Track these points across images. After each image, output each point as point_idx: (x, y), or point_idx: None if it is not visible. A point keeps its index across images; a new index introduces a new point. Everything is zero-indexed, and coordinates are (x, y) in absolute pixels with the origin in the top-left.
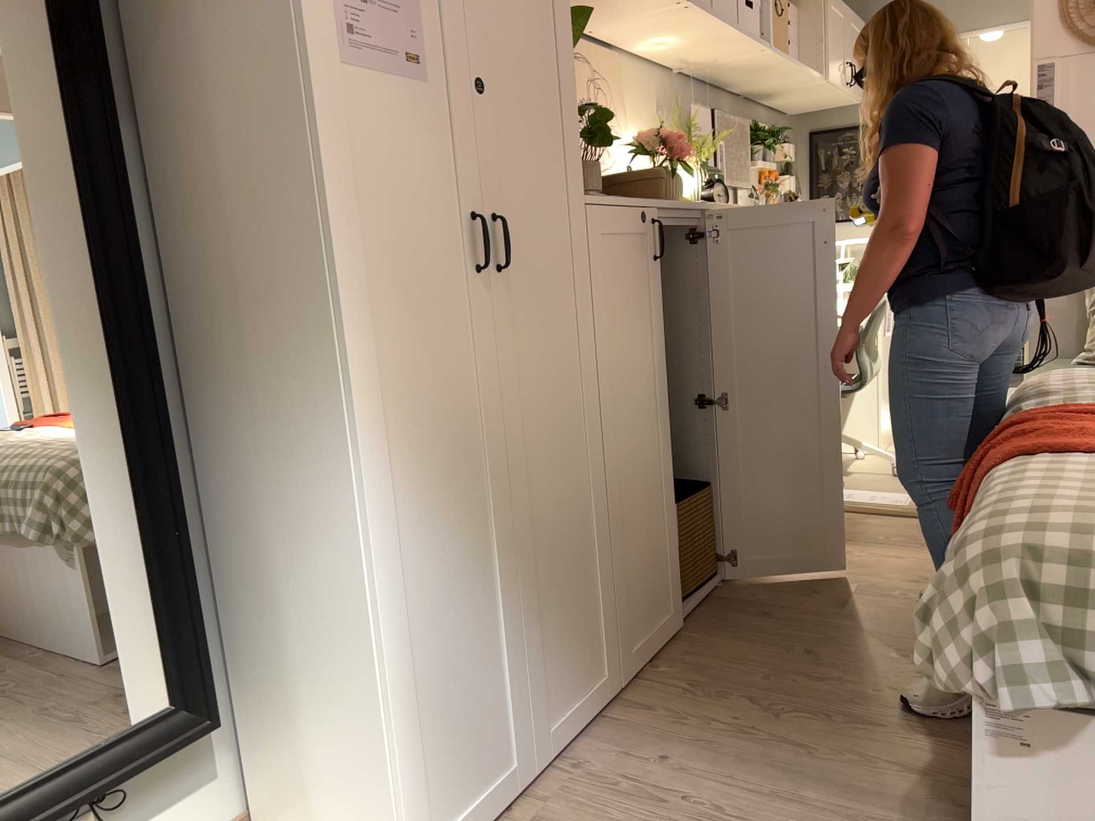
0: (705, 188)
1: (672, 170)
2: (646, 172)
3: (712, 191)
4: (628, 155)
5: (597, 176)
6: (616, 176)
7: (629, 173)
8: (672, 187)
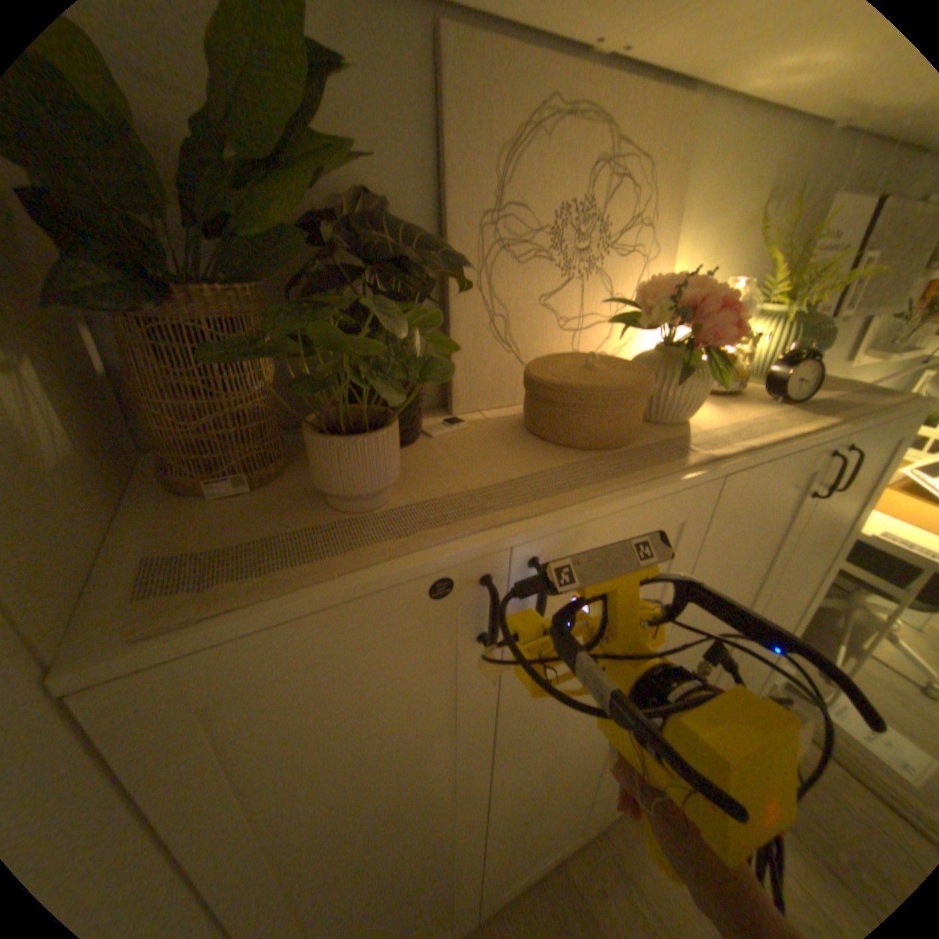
0: (788, 358)
1: (689, 364)
2: (599, 388)
3: (796, 370)
4: (614, 320)
5: (361, 464)
6: (544, 378)
7: (566, 383)
8: (682, 391)
